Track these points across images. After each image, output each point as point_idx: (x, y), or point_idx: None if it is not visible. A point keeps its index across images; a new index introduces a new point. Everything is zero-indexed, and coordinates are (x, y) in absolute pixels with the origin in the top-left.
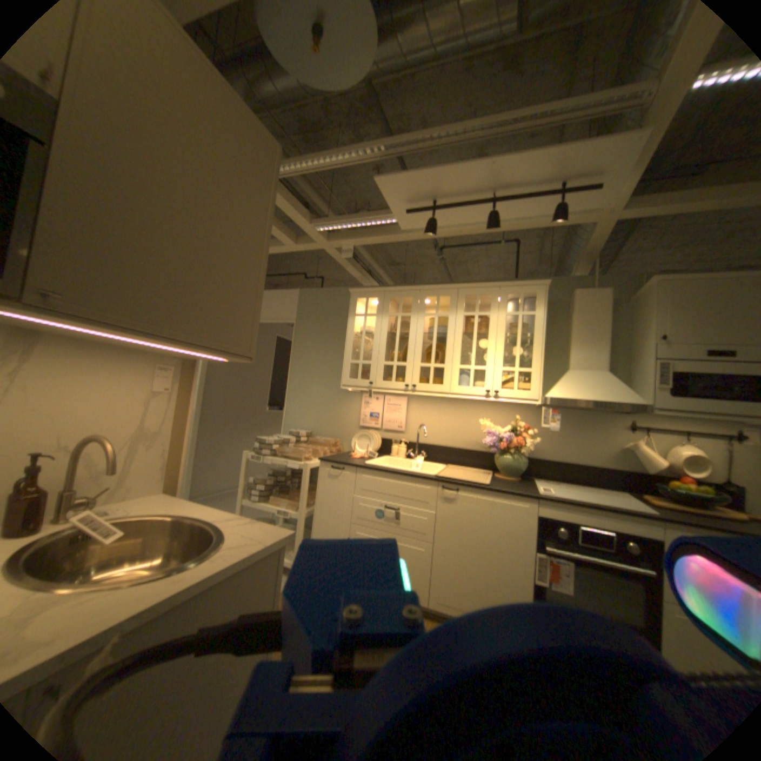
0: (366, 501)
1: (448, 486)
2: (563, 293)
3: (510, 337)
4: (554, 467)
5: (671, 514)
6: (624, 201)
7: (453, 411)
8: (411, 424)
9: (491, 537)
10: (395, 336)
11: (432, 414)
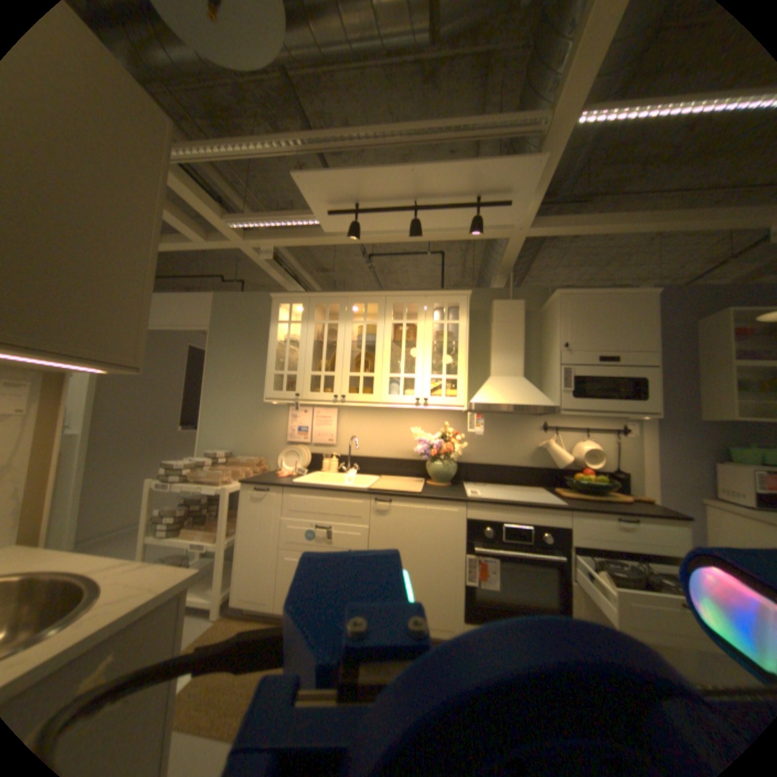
0: (293, 522)
1: (380, 498)
2: (482, 304)
3: (436, 346)
4: (479, 470)
5: (575, 503)
6: (530, 221)
7: (384, 420)
8: (342, 436)
9: (423, 544)
10: (322, 345)
11: (363, 425)
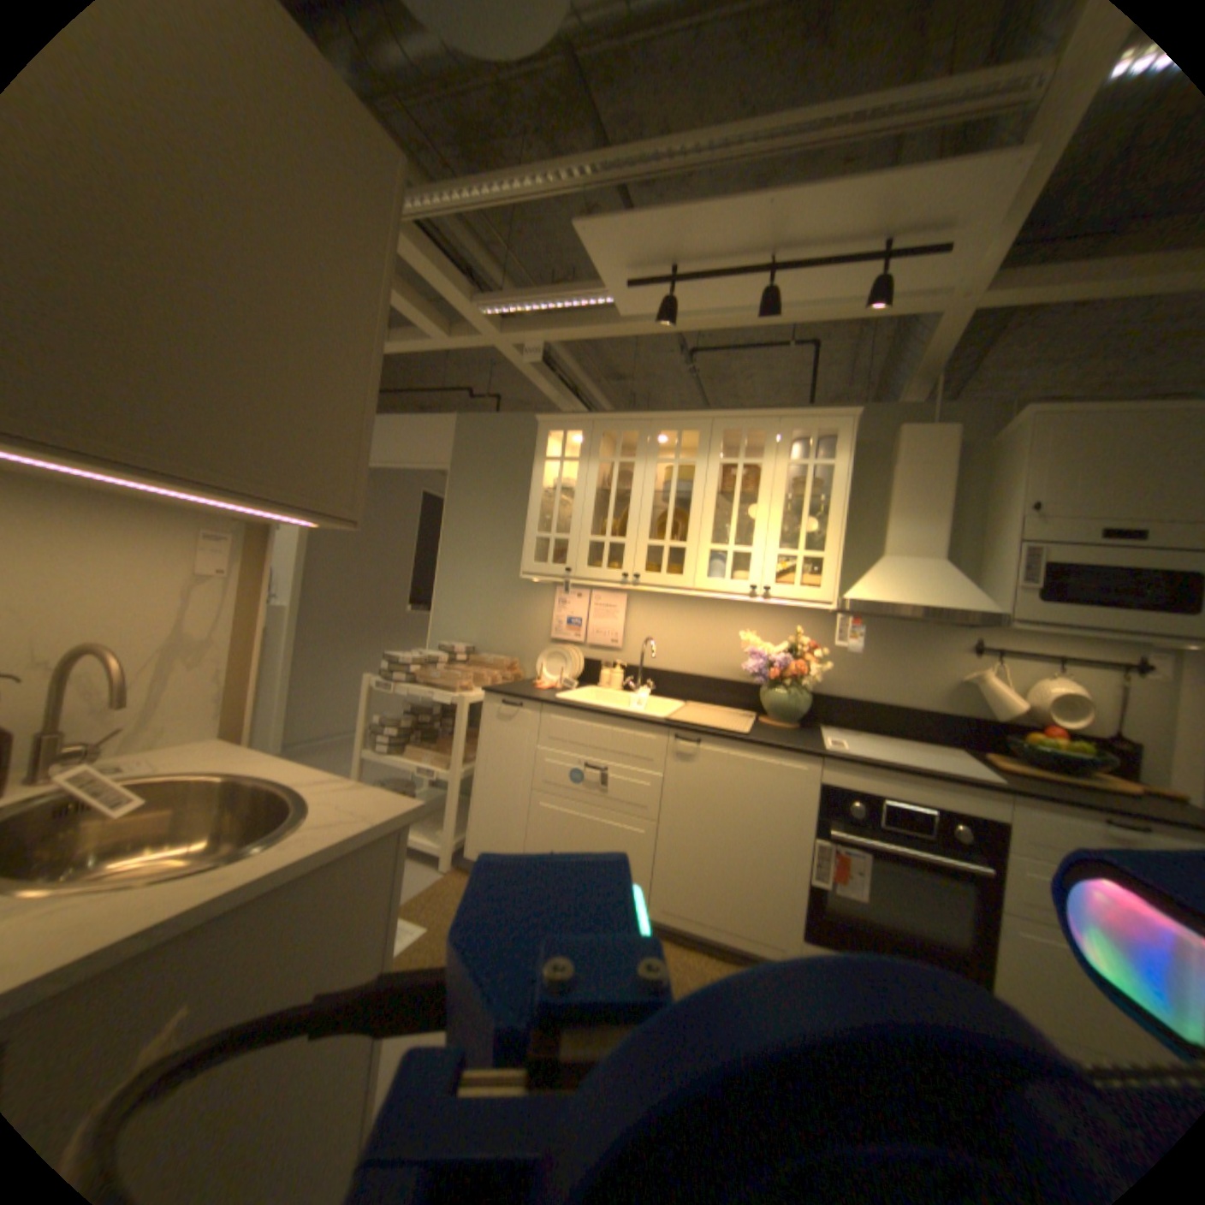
0: (555, 755)
1: (683, 735)
2: (883, 431)
3: (794, 501)
4: (852, 709)
5: (1025, 783)
6: (988, 277)
7: (699, 617)
8: (633, 637)
9: (747, 813)
10: (610, 495)
11: (665, 623)
